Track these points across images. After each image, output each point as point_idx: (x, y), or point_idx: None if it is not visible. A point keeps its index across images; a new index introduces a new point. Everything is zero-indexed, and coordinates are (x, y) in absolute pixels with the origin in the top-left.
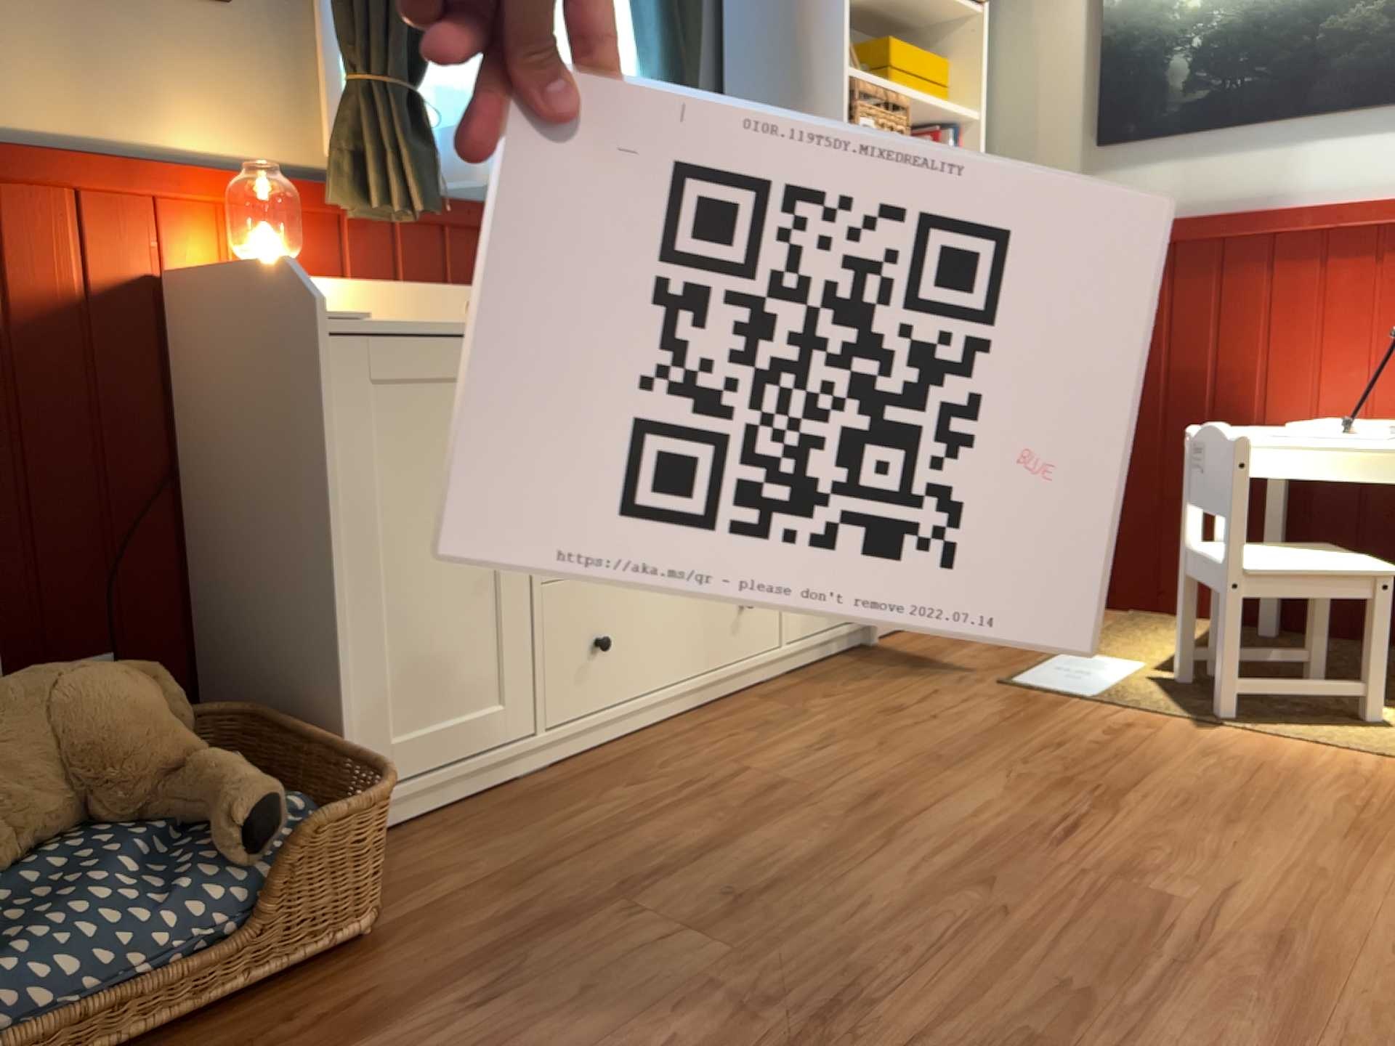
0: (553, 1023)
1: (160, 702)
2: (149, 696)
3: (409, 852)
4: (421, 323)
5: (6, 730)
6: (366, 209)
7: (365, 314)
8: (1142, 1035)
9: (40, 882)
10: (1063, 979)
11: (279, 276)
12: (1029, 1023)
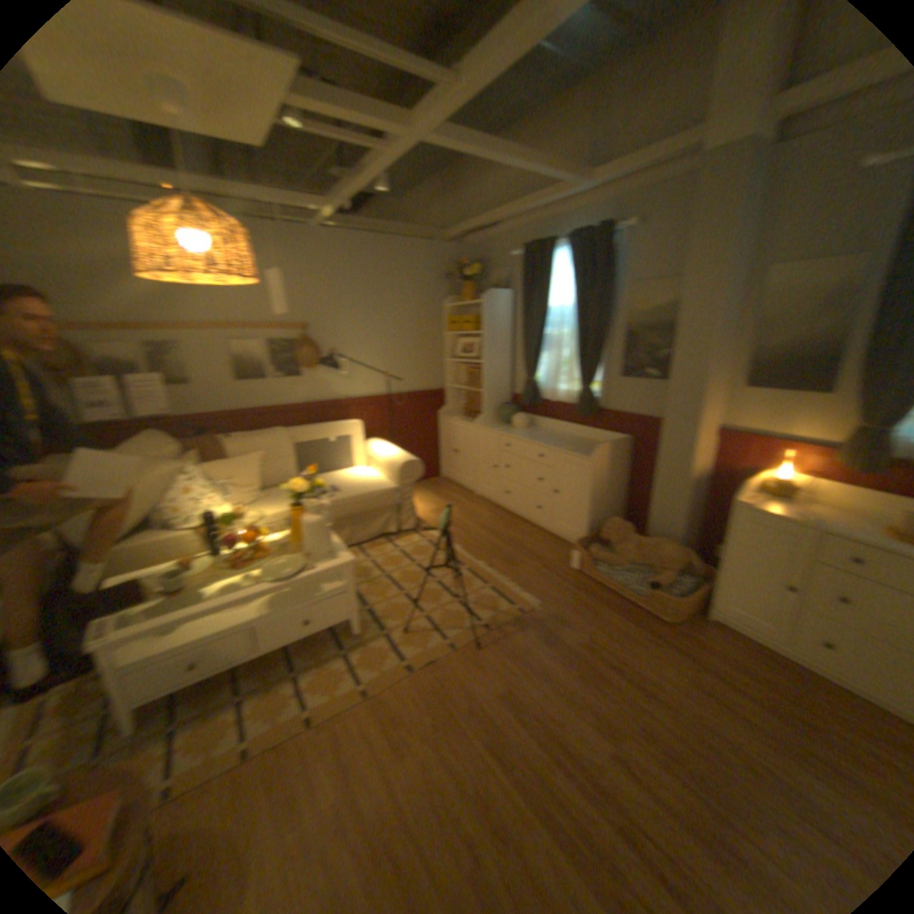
0: (646, 653)
1: (682, 560)
2: (678, 557)
3: (715, 631)
4: (786, 513)
5: (652, 546)
6: (850, 466)
7: (753, 505)
8: (665, 771)
9: (637, 570)
10: (691, 765)
11: (778, 482)
12: (665, 745)
